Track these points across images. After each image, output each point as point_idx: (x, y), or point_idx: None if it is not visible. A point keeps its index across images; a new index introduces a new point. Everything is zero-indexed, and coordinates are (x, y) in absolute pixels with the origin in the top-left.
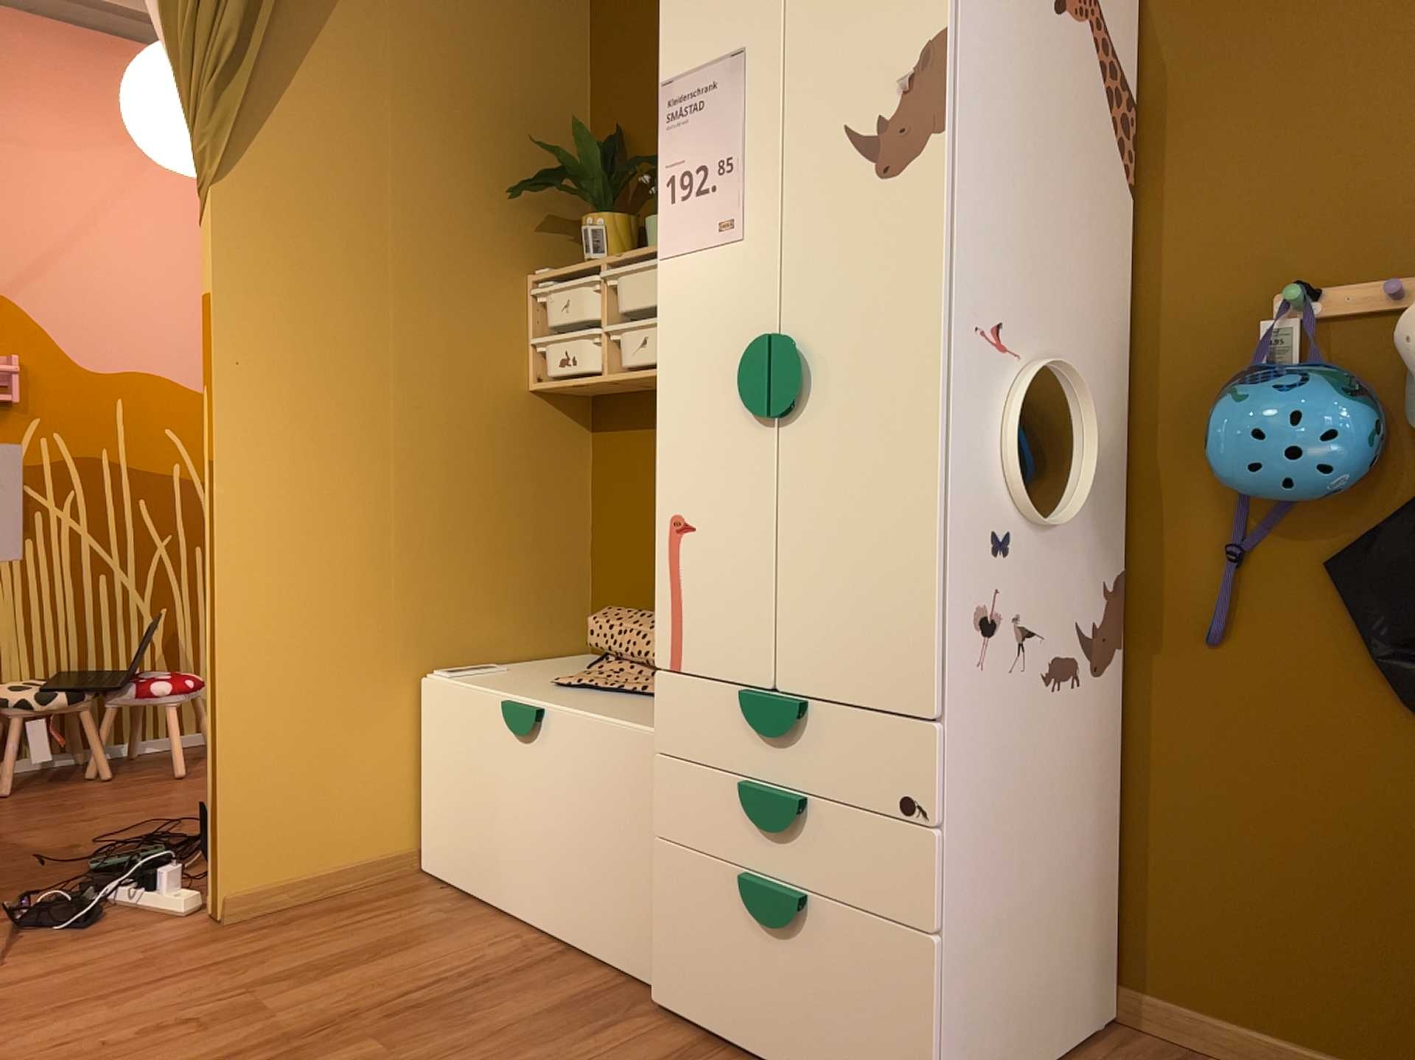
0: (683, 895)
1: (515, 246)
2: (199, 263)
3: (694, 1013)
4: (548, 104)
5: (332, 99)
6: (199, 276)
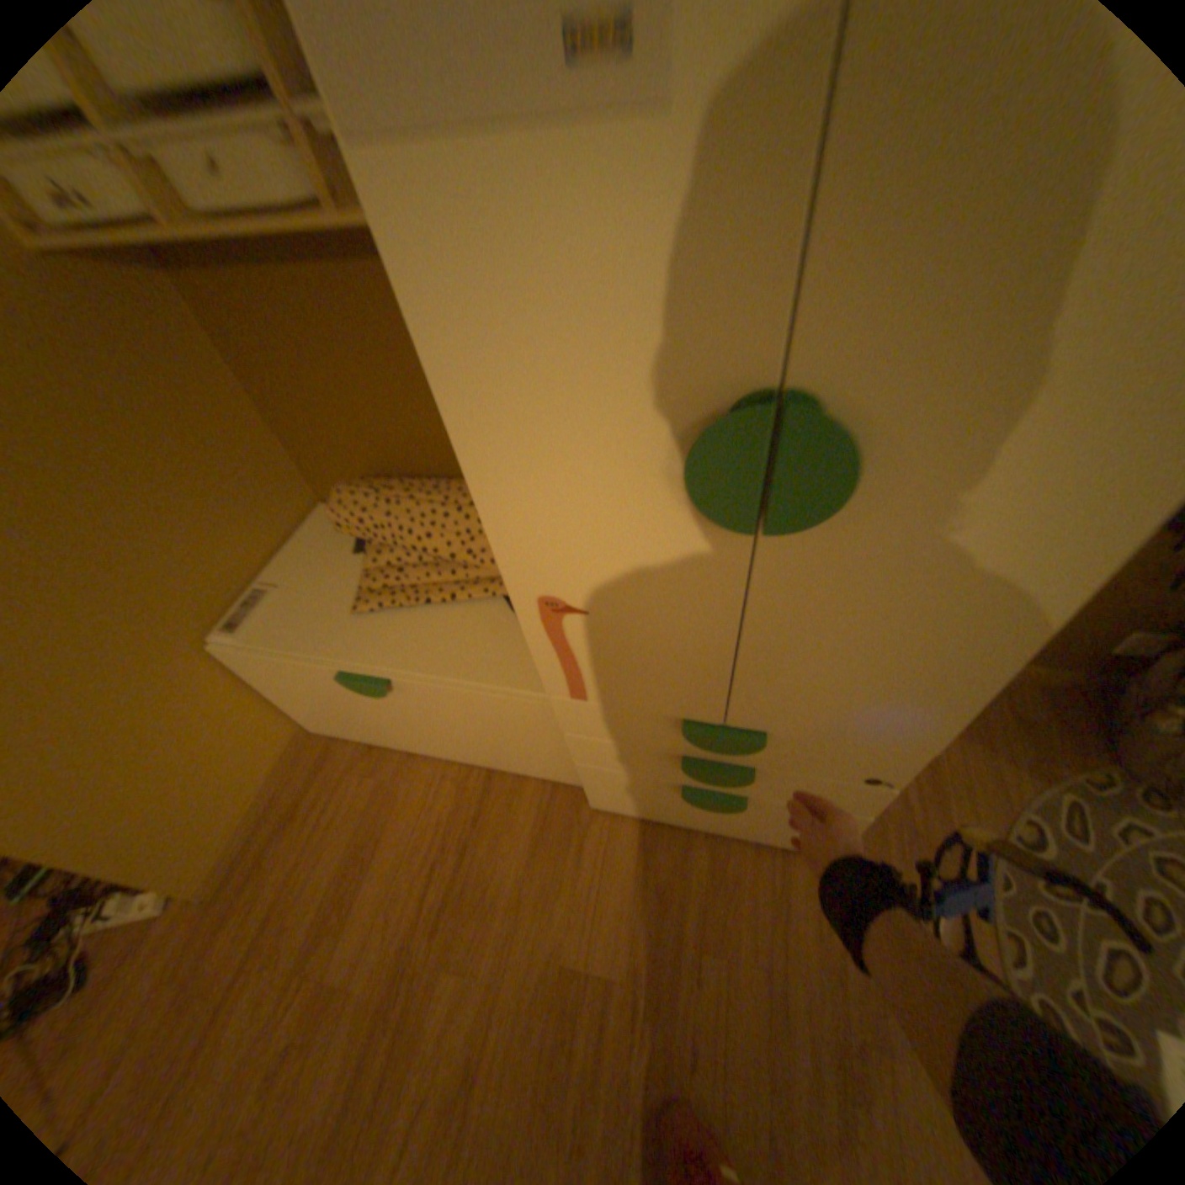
0: (613, 784)
1: None
2: None
3: (632, 814)
4: None
5: None
6: None
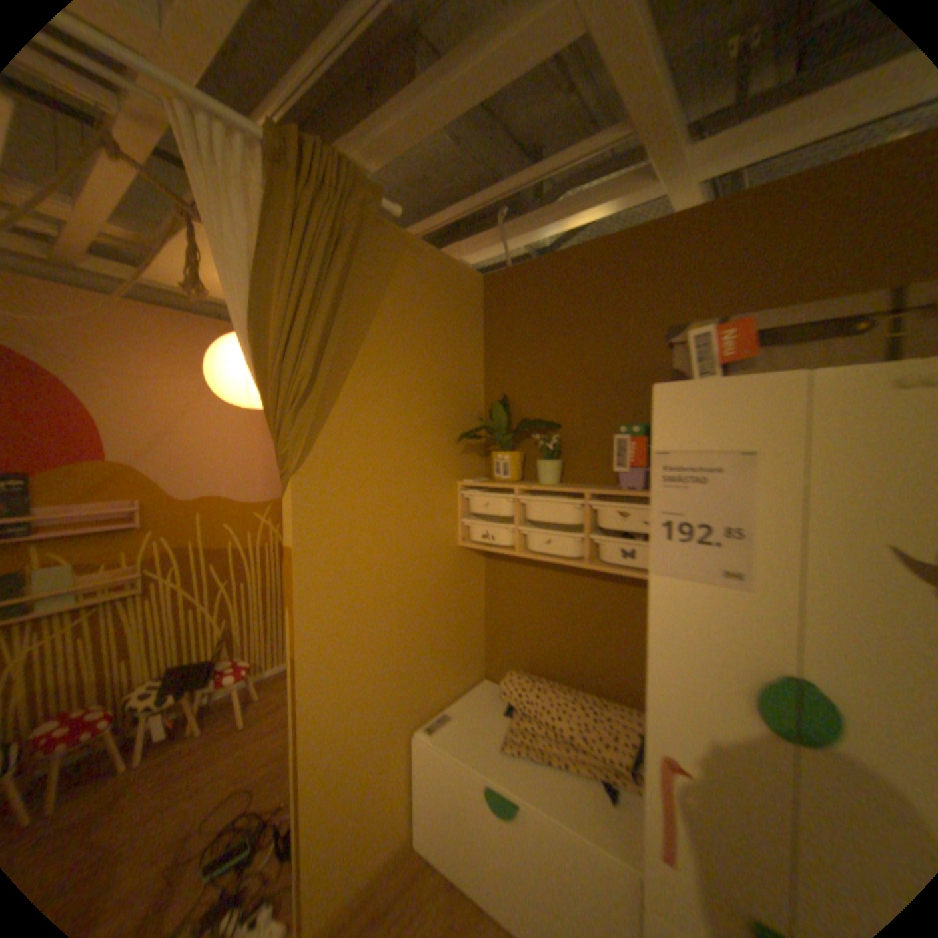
0: None
1: (451, 466)
2: (237, 433)
3: None
4: (465, 380)
5: (359, 401)
6: (238, 440)
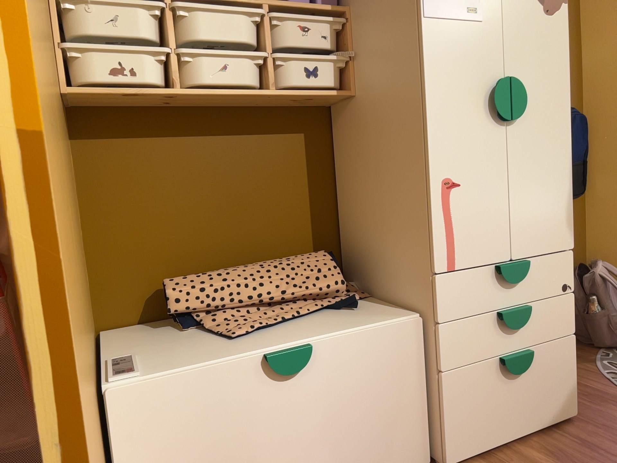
0: (465, 393)
1: None
2: None
3: (476, 449)
4: None
5: None
6: None
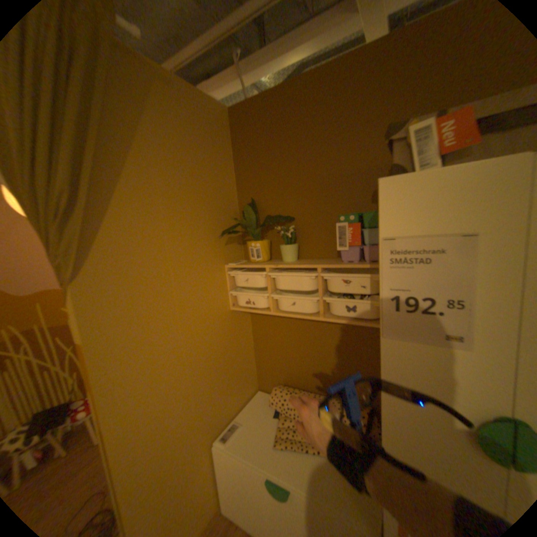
0: None
1: (219, 254)
2: None
3: None
4: (222, 190)
5: (131, 212)
6: None
